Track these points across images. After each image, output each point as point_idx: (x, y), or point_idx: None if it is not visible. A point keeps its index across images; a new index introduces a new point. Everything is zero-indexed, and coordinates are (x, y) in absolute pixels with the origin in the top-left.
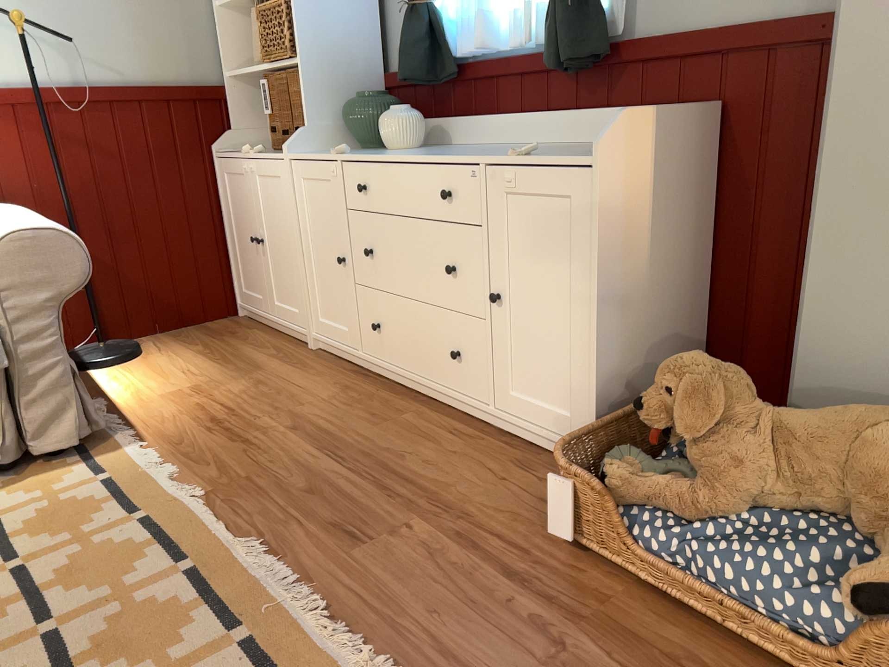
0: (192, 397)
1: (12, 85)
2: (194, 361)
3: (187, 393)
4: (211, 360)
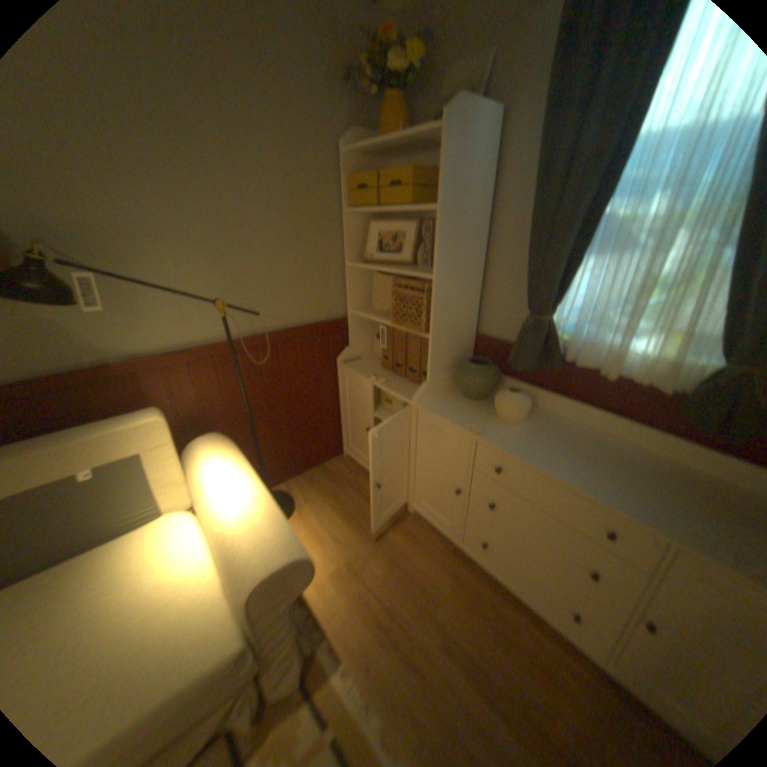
0: (351, 584)
1: (209, 339)
2: (334, 523)
3: (344, 576)
4: (346, 523)
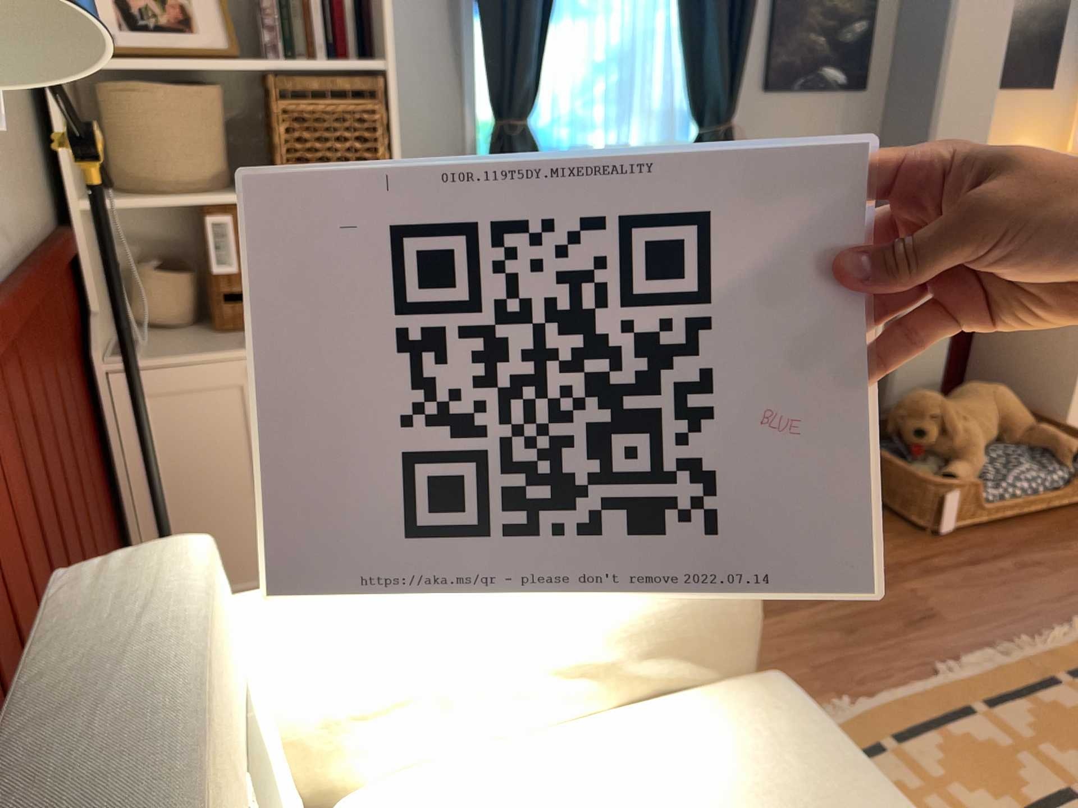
0: None
1: None
2: None
3: None
4: None
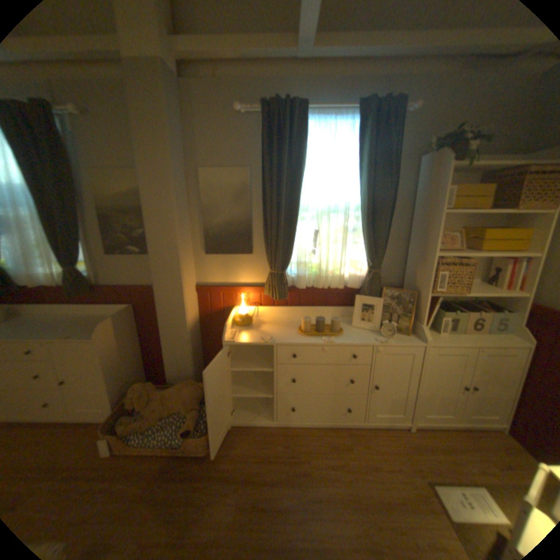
0: None
1: None
2: None
3: None
4: None
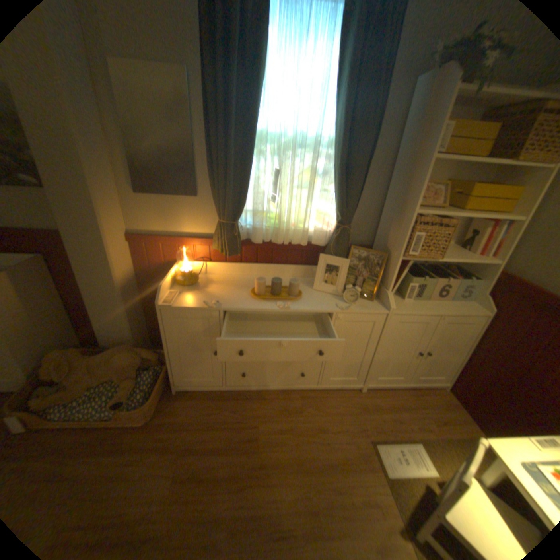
0: None
1: None
2: None
3: None
4: None
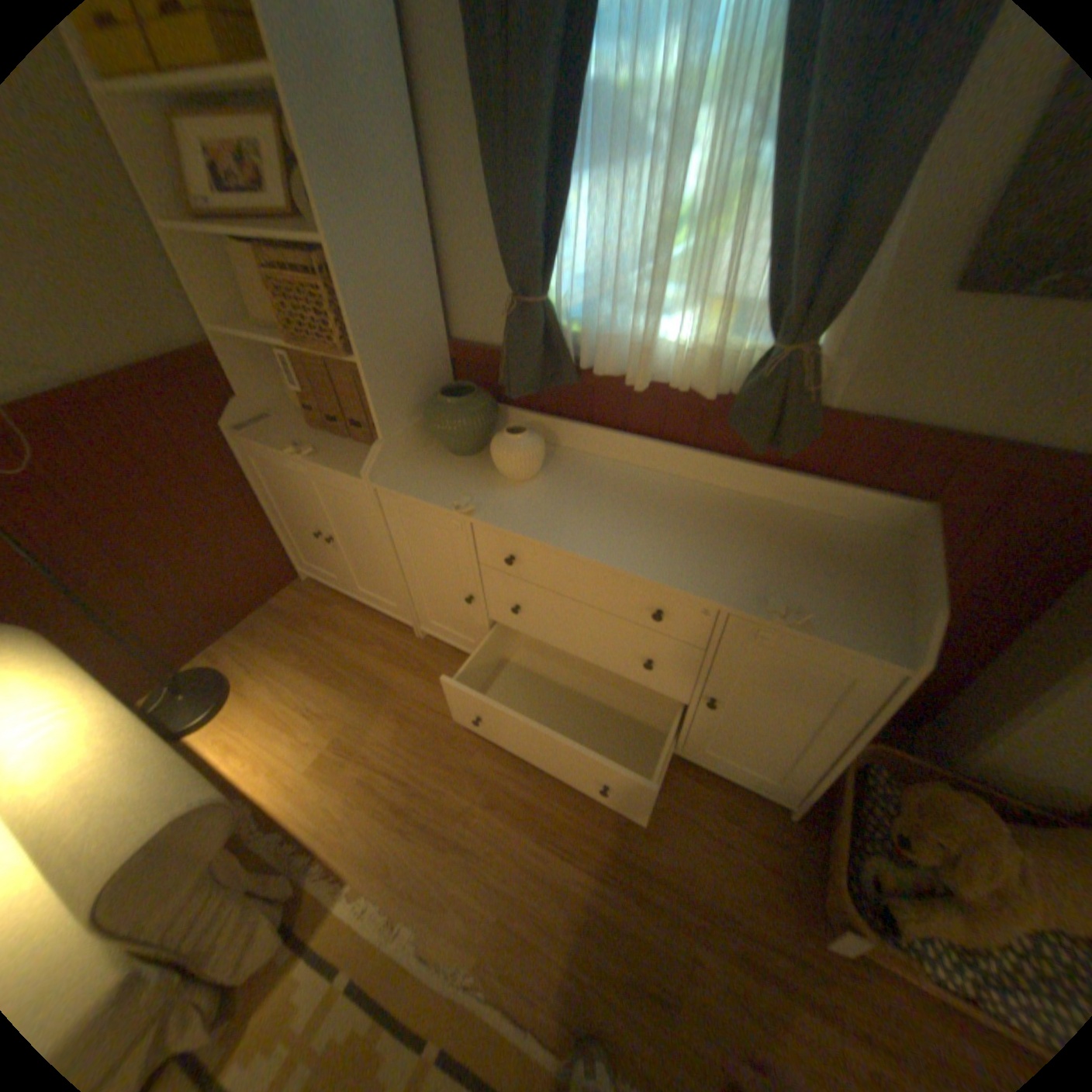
0: (343, 767)
1: None
2: (302, 688)
3: (331, 761)
4: (322, 682)
